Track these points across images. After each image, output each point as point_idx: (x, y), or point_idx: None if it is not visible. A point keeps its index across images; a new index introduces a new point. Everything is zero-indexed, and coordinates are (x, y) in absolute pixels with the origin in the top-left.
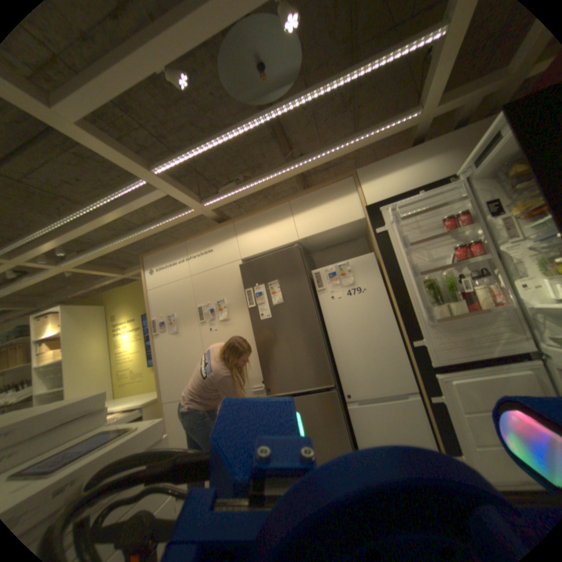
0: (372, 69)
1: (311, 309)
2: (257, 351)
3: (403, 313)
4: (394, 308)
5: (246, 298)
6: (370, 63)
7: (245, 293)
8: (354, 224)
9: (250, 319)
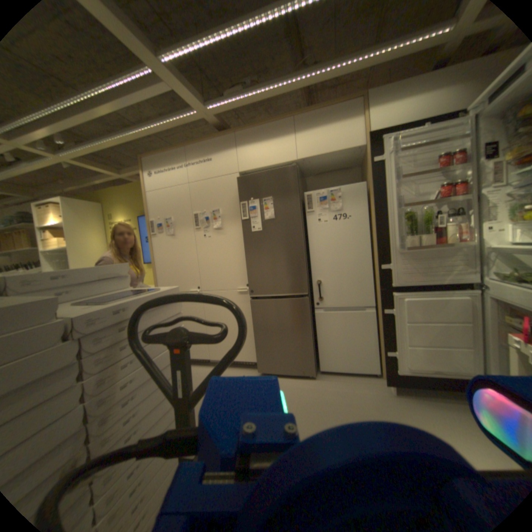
0: None
1: (299, 227)
2: (245, 259)
3: (378, 241)
4: (372, 236)
5: (240, 211)
6: None
7: (240, 206)
8: (354, 151)
9: (242, 230)
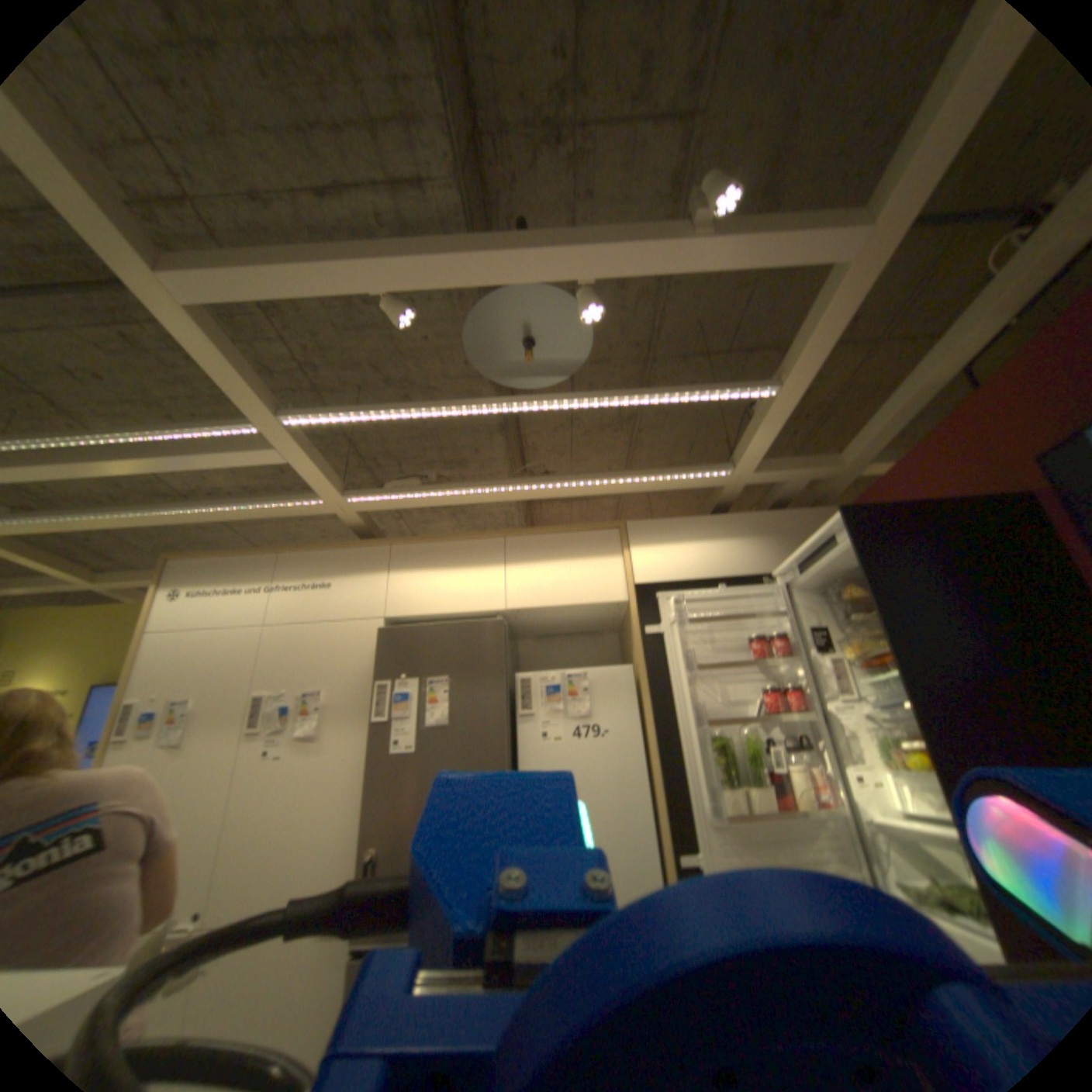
0: (680, 400)
1: (501, 750)
2: (361, 827)
3: (667, 793)
4: (654, 779)
5: (372, 701)
6: (678, 392)
7: (373, 689)
8: (607, 607)
9: (367, 748)
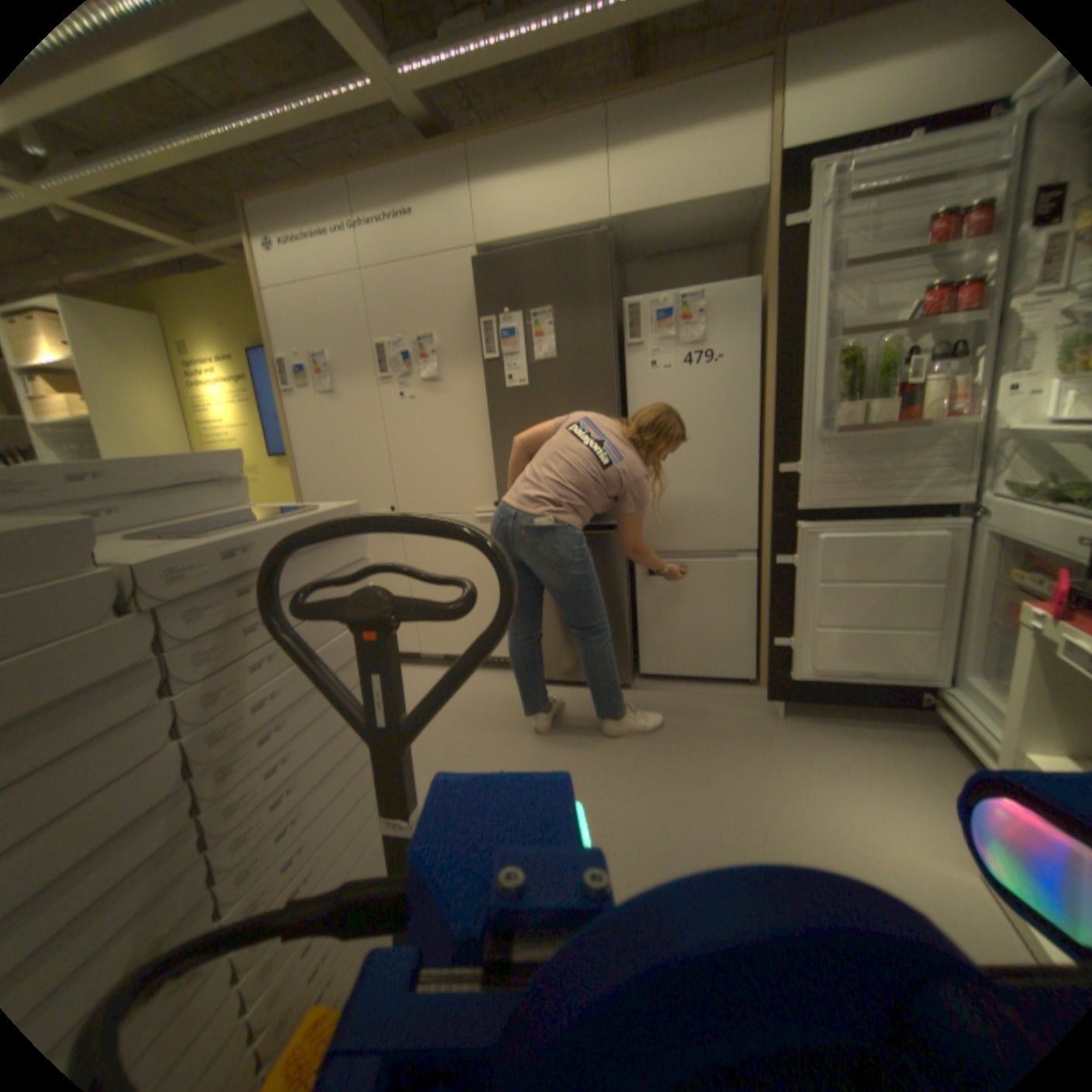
0: None
1: (609, 380)
2: (491, 449)
3: (776, 414)
4: (764, 403)
5: (479, 340)
6: None
7: (478, 328)
8: (739, 200)
9: (484, 385)
